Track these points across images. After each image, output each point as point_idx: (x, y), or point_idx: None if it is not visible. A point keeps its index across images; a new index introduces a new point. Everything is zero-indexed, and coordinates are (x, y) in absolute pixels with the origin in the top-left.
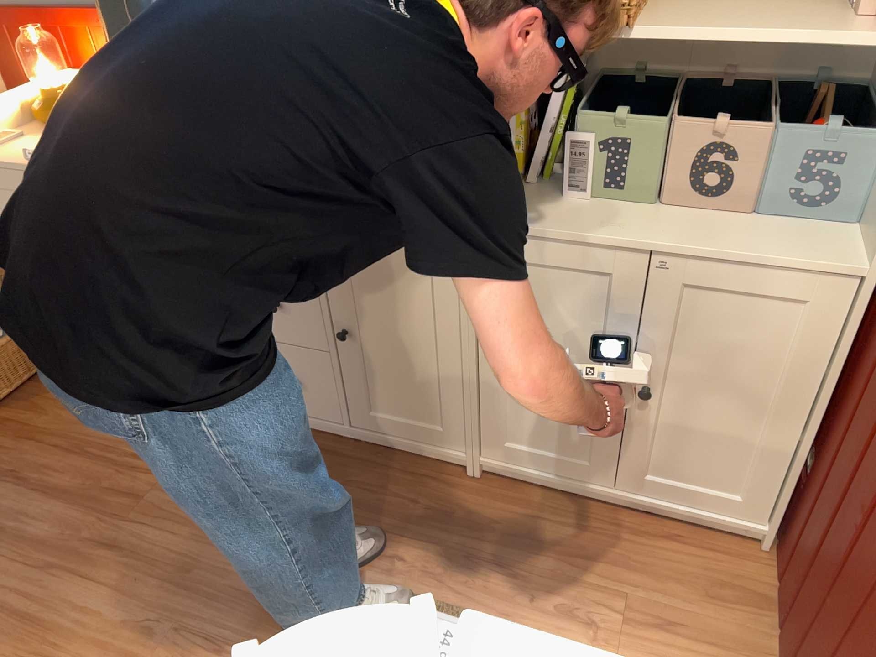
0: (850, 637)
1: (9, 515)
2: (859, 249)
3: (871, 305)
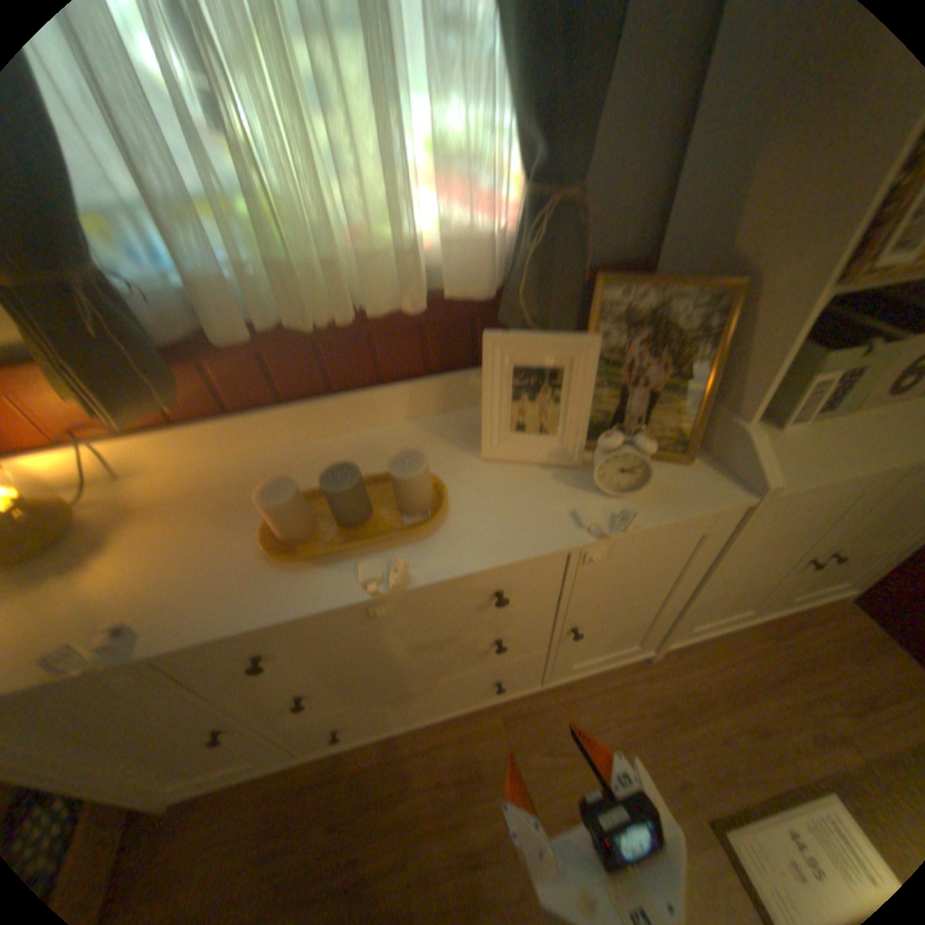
0: None
1: None
2: None
3: None
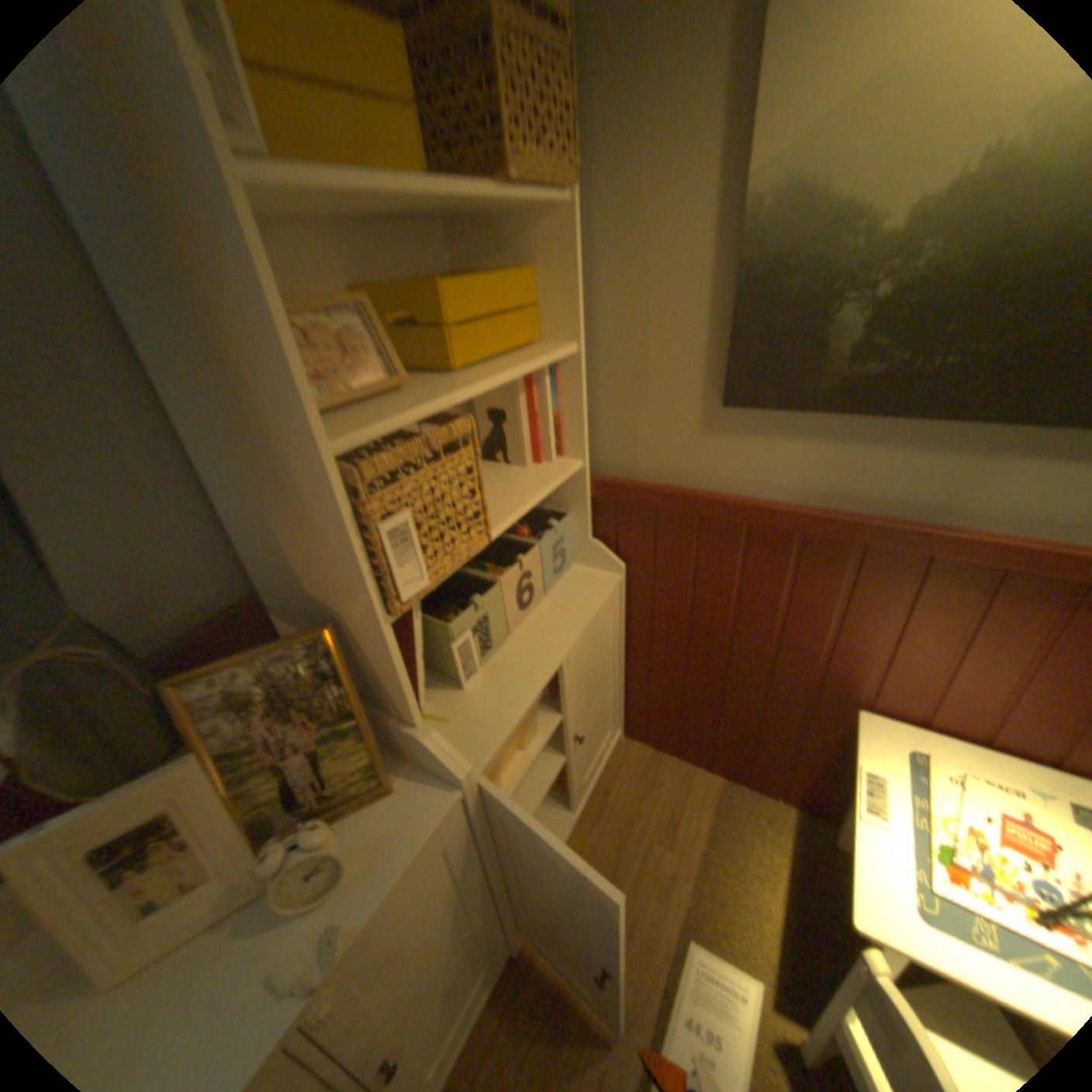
0: (775, 707)
1: None
2: (603, 568)
3: (628, 587)
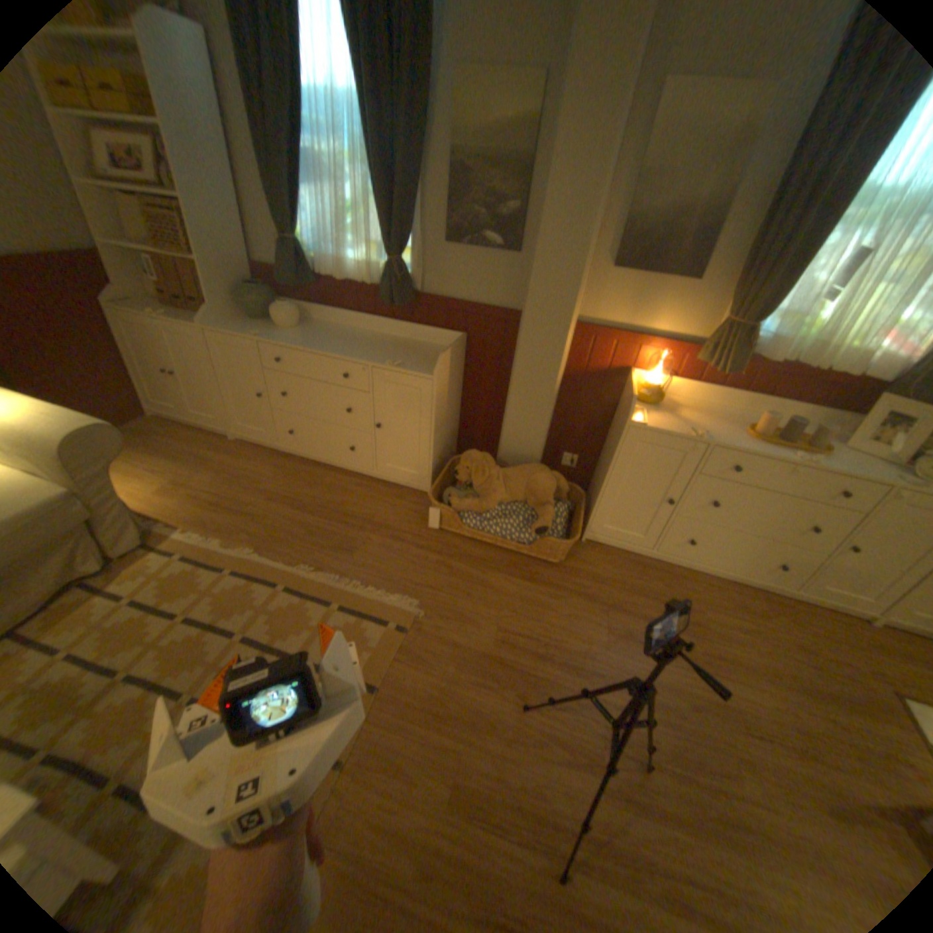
0: None
1: (638, 637)
2: None
3: None
